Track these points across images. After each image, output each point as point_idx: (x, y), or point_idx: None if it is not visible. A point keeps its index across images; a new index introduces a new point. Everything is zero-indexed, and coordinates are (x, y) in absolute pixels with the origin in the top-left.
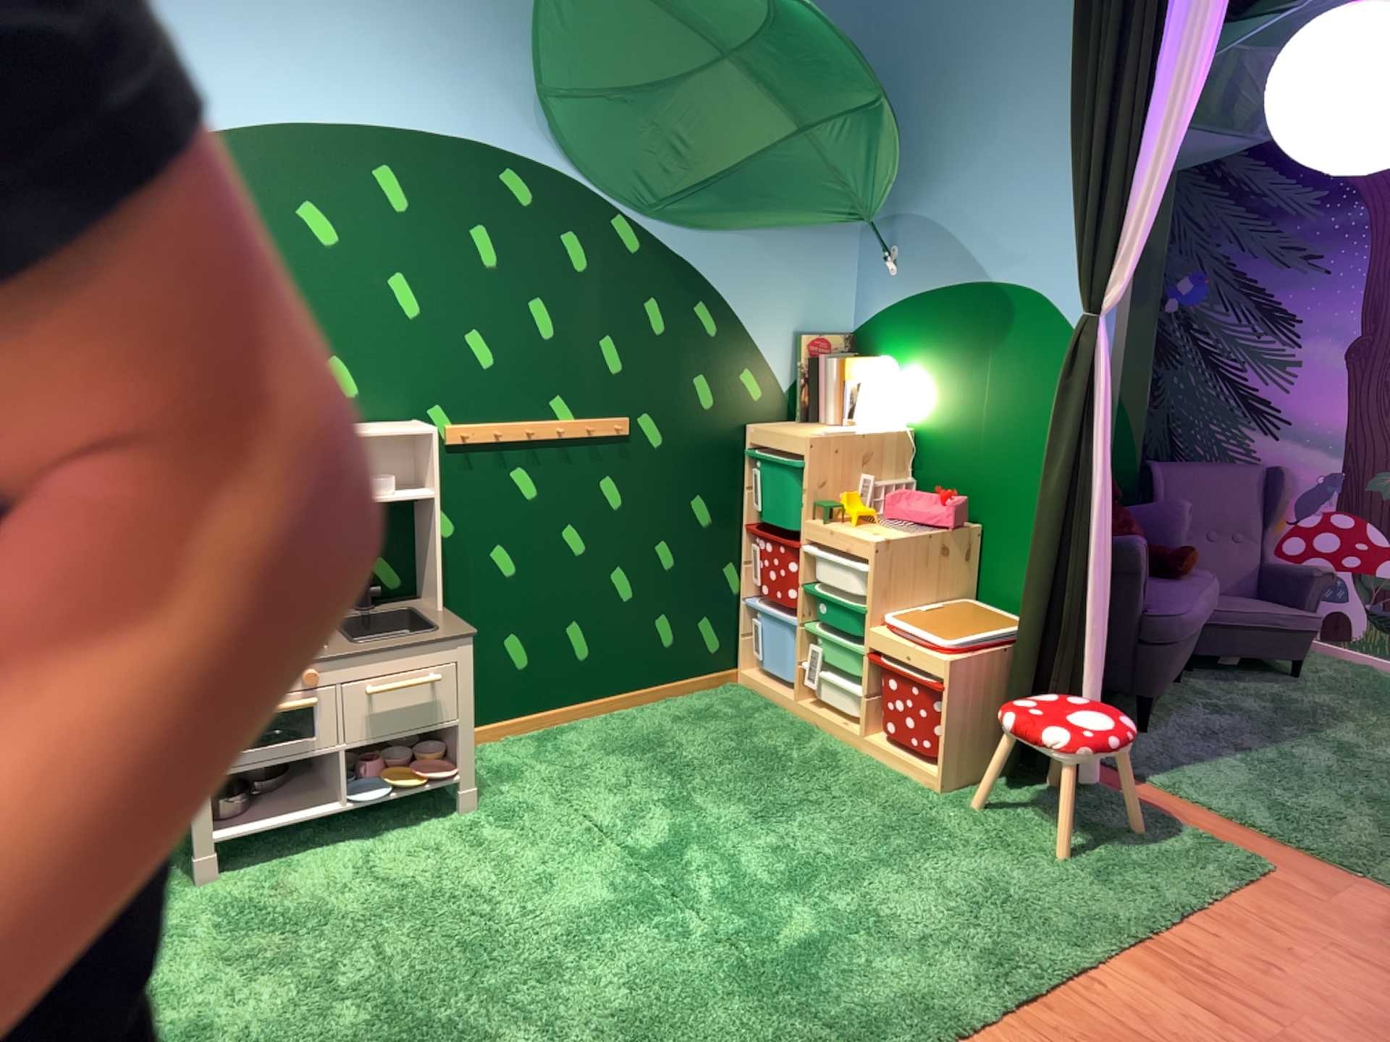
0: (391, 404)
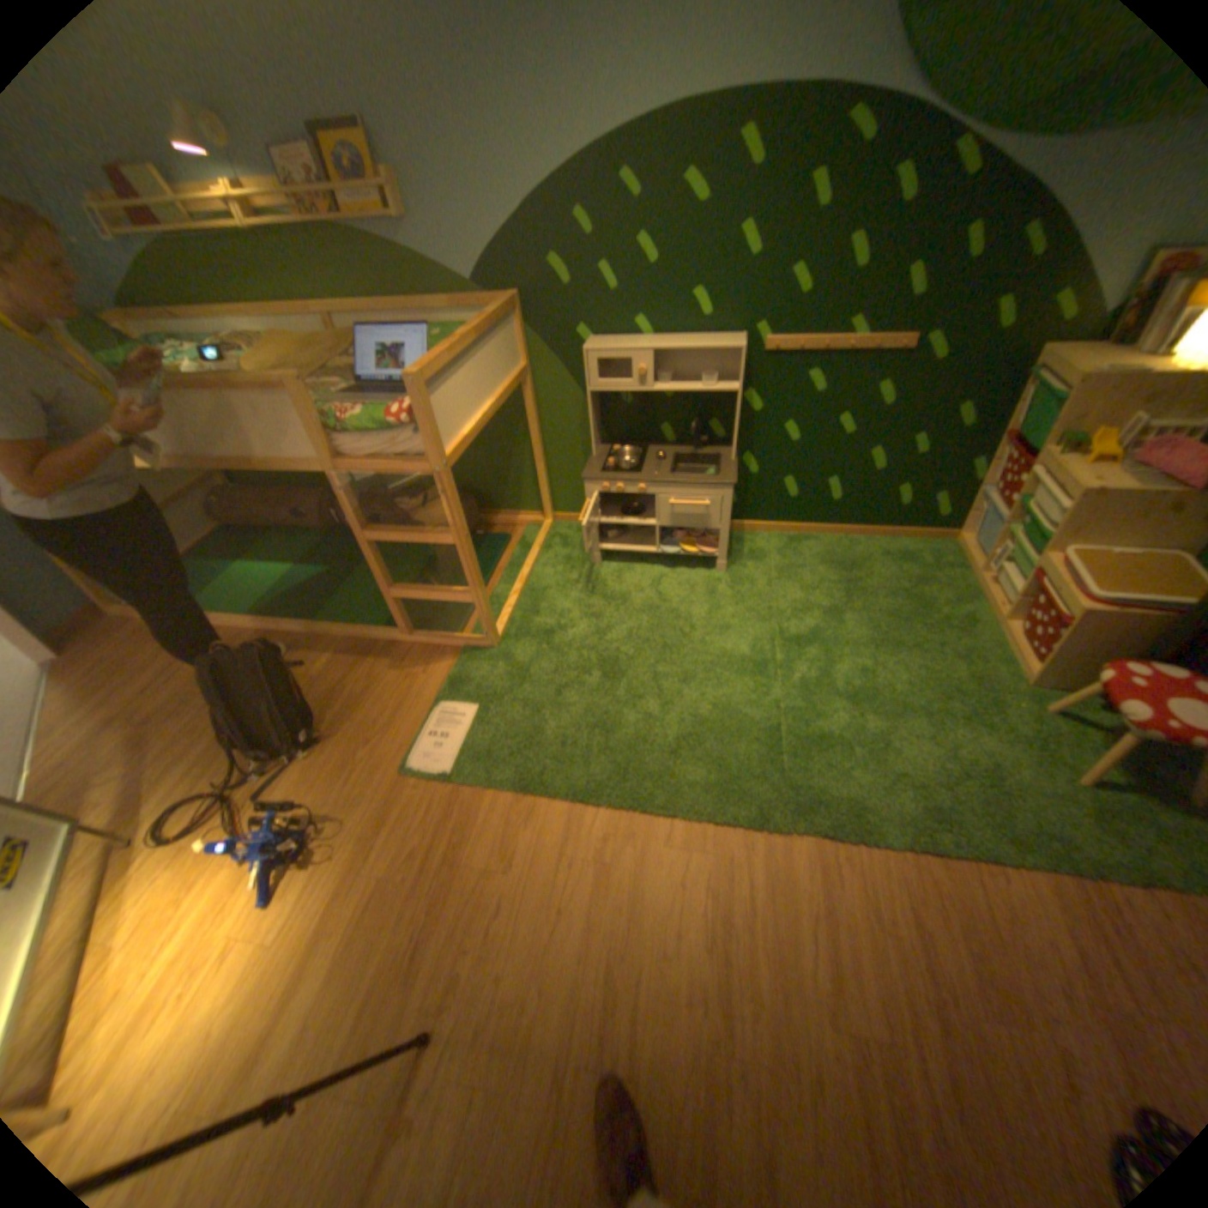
0: (730, 323)
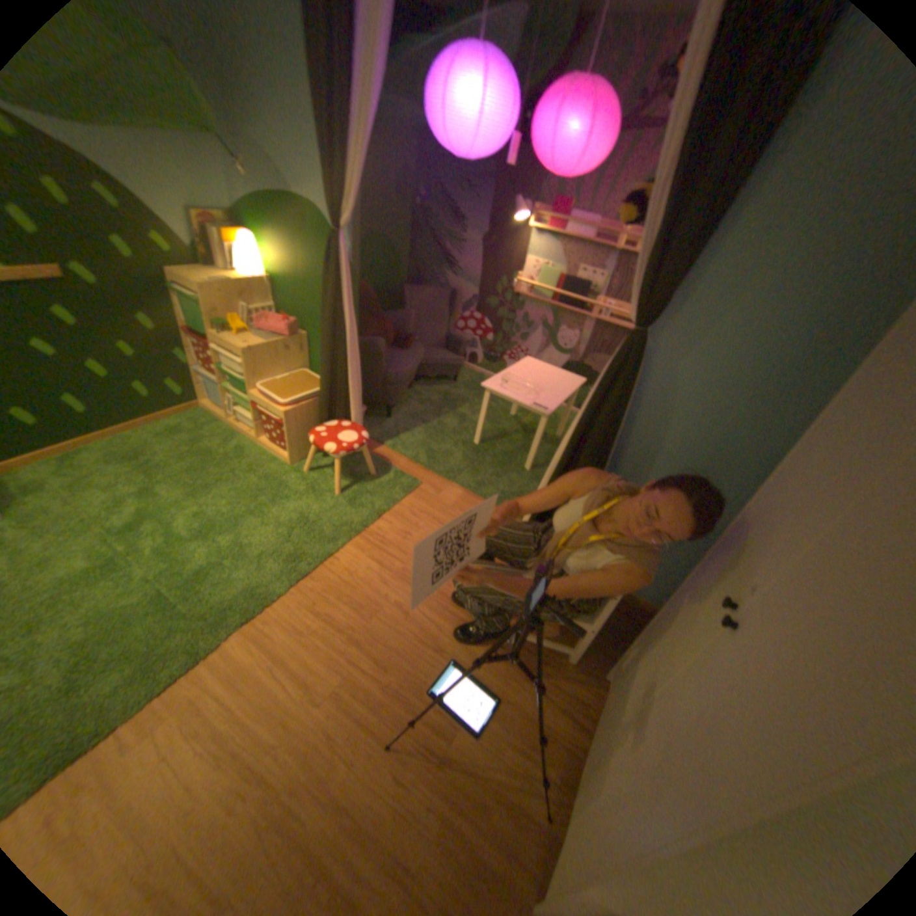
0: None
